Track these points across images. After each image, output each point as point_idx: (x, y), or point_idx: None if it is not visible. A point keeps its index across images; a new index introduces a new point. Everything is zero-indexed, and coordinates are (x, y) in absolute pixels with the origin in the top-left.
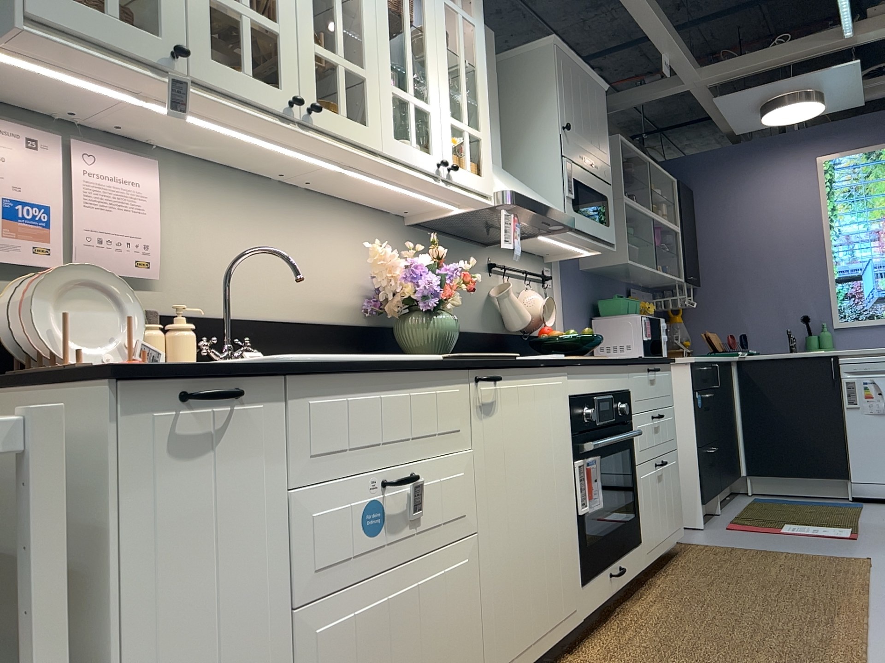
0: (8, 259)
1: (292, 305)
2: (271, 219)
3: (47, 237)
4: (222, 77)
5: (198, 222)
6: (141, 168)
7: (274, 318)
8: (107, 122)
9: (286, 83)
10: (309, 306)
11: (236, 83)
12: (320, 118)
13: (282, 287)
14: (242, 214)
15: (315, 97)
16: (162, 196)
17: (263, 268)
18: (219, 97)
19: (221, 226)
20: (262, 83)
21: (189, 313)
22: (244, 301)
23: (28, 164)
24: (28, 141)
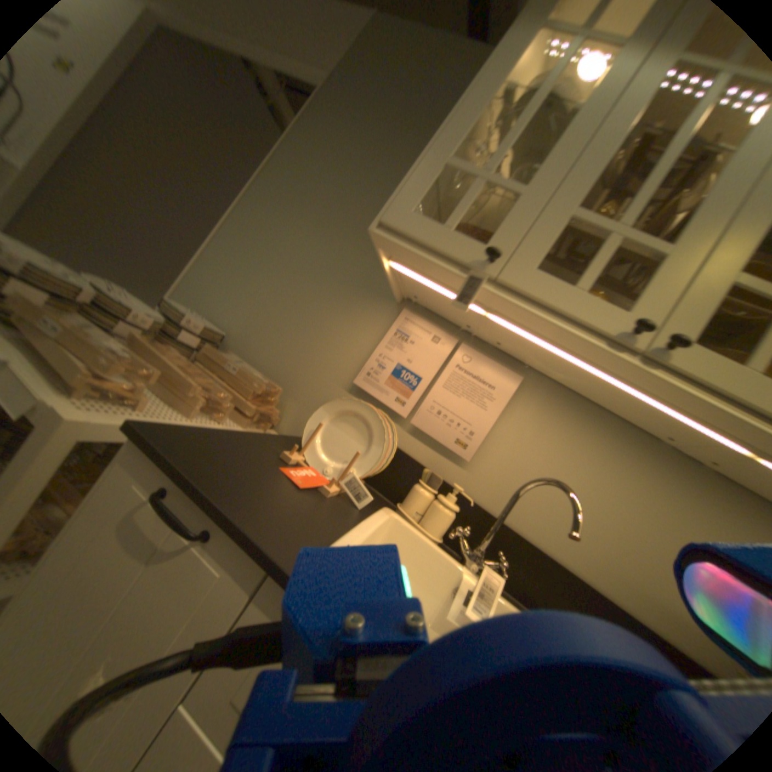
0: (383, 398)
1: (611, 575)
2: (635, 478)
3: (411, 396)
4: (544, 288)
5: (540, 441)
6: (506, 379)
7: (576, 572)
8: (490, 337)
9: (647, 309)
10: (638, 594)
11: (561, 296)
12: (693, 361)
13: (608, 549)
14: (597, 455)
15: (699, 335)
16: (517, 406)
17: (592, 516)
18: (532, 306)
19: (563, 455)
20: (603, 303)
21: (482, 503)
22: (548, 530)
23: (428, 351)
24: (436, 338)
